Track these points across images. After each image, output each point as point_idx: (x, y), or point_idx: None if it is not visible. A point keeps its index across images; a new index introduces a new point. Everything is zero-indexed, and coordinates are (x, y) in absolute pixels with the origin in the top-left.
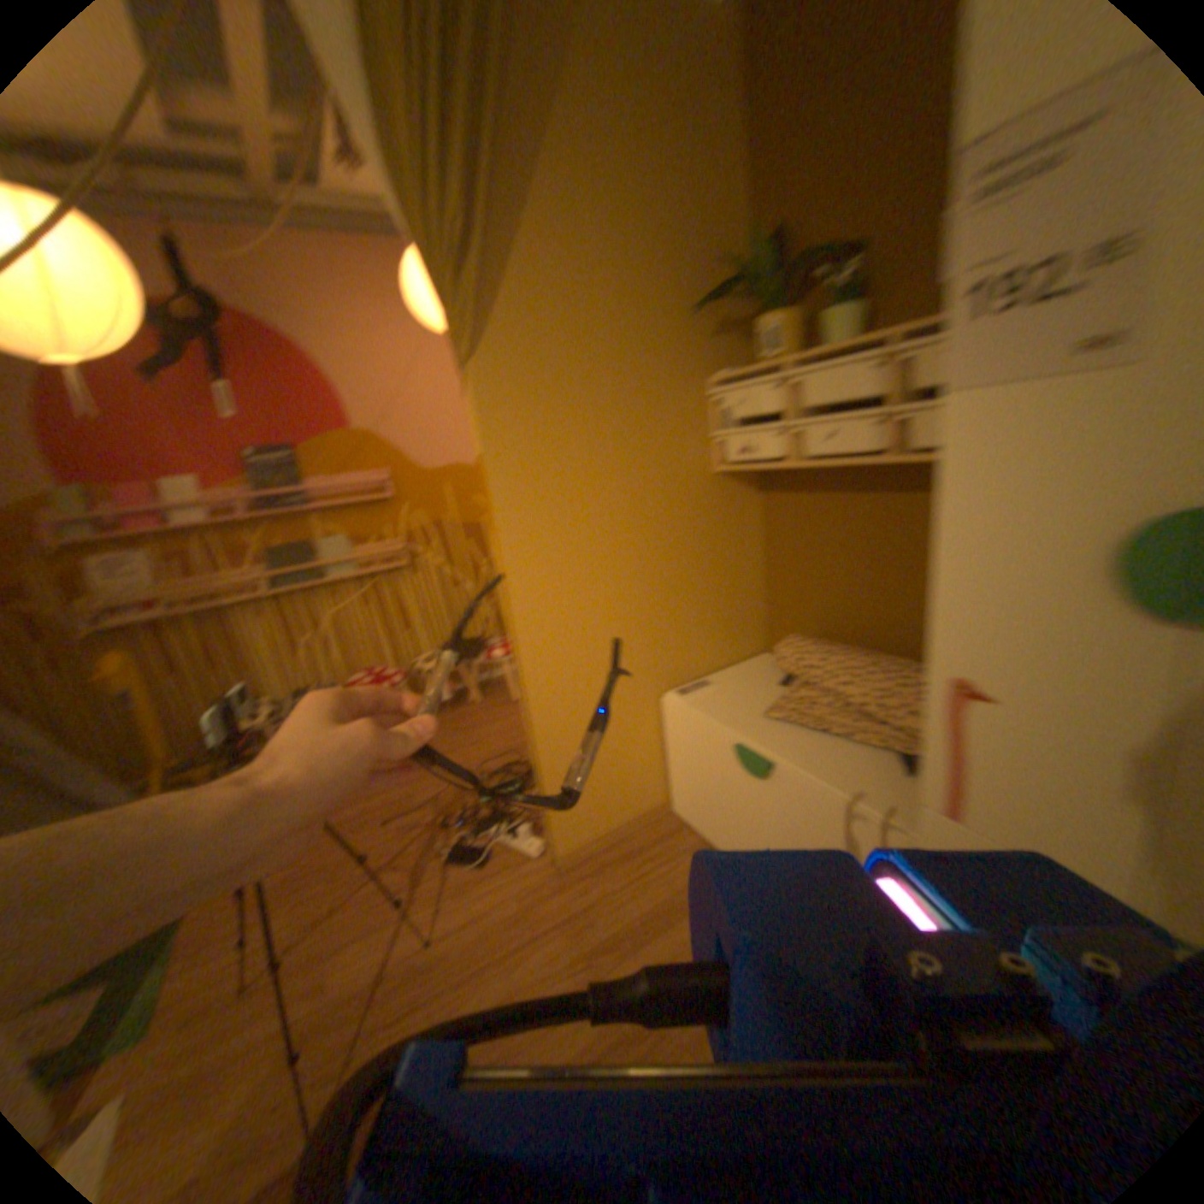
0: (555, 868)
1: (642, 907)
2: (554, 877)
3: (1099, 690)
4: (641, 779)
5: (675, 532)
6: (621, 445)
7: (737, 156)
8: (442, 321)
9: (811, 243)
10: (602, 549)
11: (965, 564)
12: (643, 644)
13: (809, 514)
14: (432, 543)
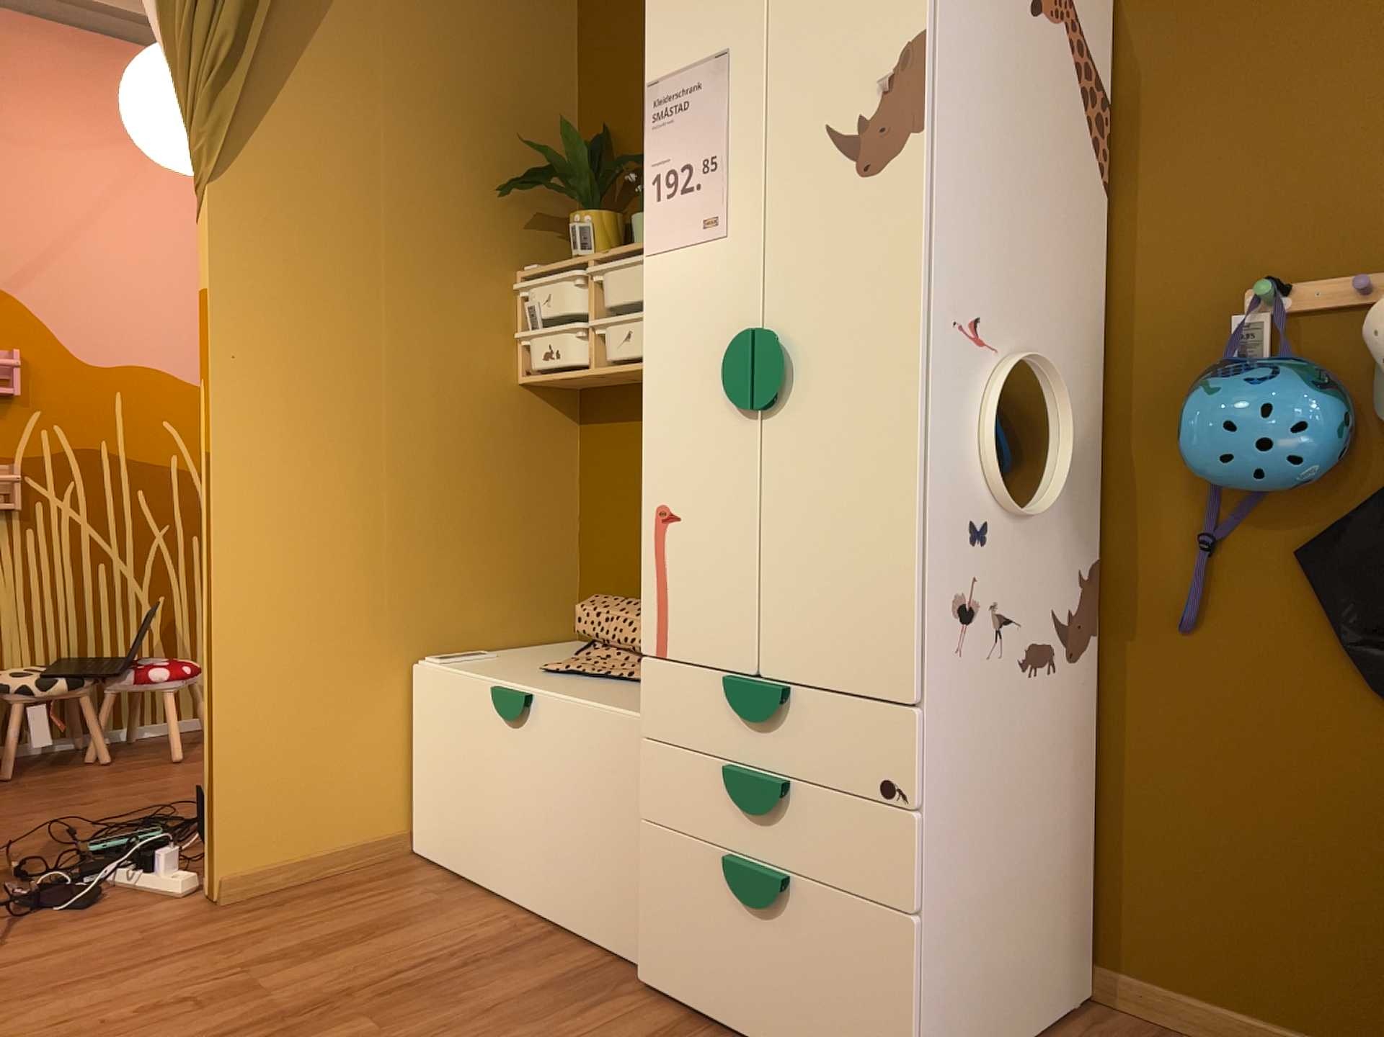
0: (209, 903)
1: (336, 926)
2: (207, 910)
3: (728, 482)
4: (368, 788)
5: (457, 445)
6: (395, 321)
7: (569, 59)
8: (193, 137)
9: (631, 154)
10: (353, 441)
11: (659, 398)
12: (395, 583)
13: (625, 447)
14: (77, 482)
